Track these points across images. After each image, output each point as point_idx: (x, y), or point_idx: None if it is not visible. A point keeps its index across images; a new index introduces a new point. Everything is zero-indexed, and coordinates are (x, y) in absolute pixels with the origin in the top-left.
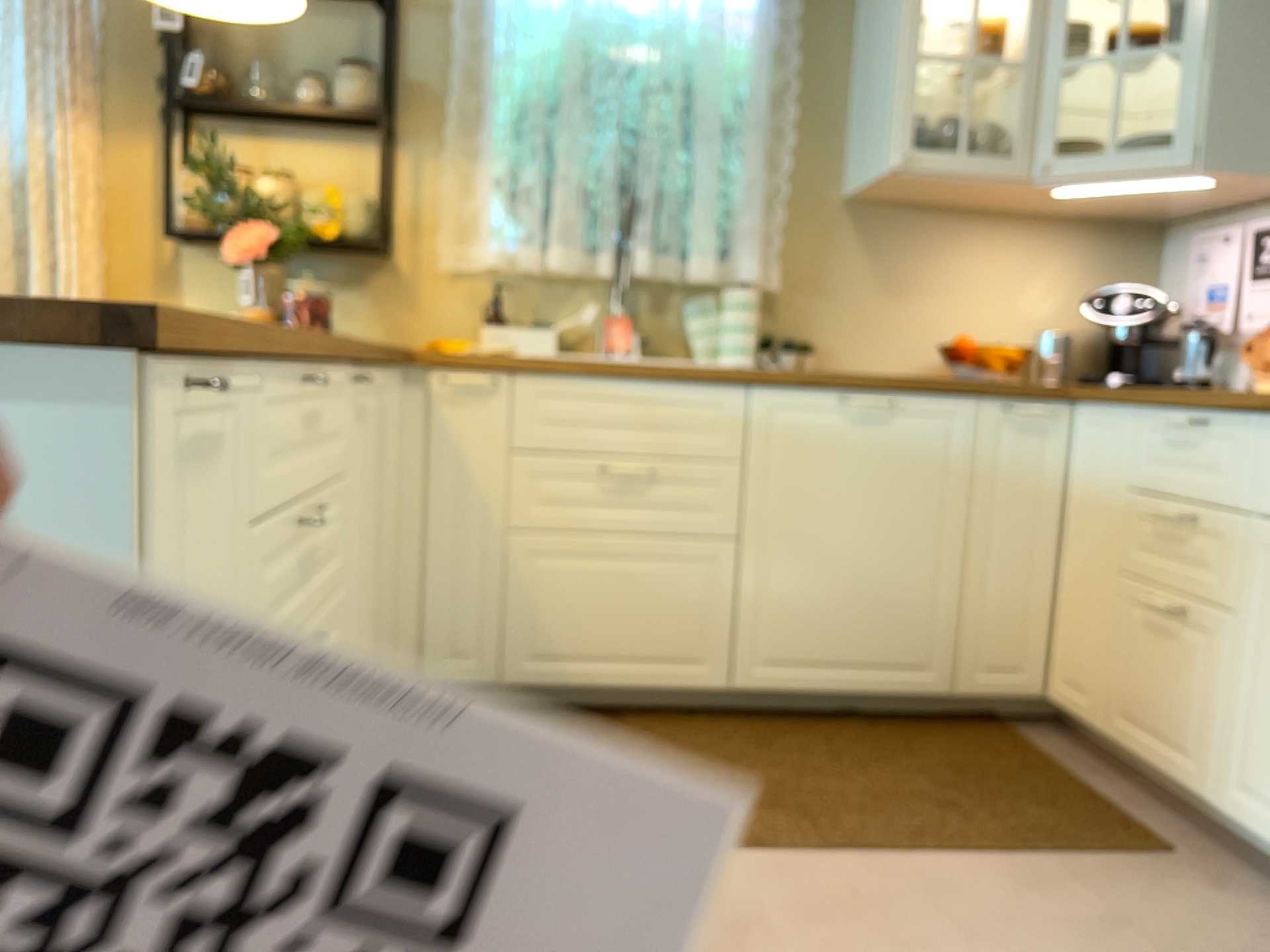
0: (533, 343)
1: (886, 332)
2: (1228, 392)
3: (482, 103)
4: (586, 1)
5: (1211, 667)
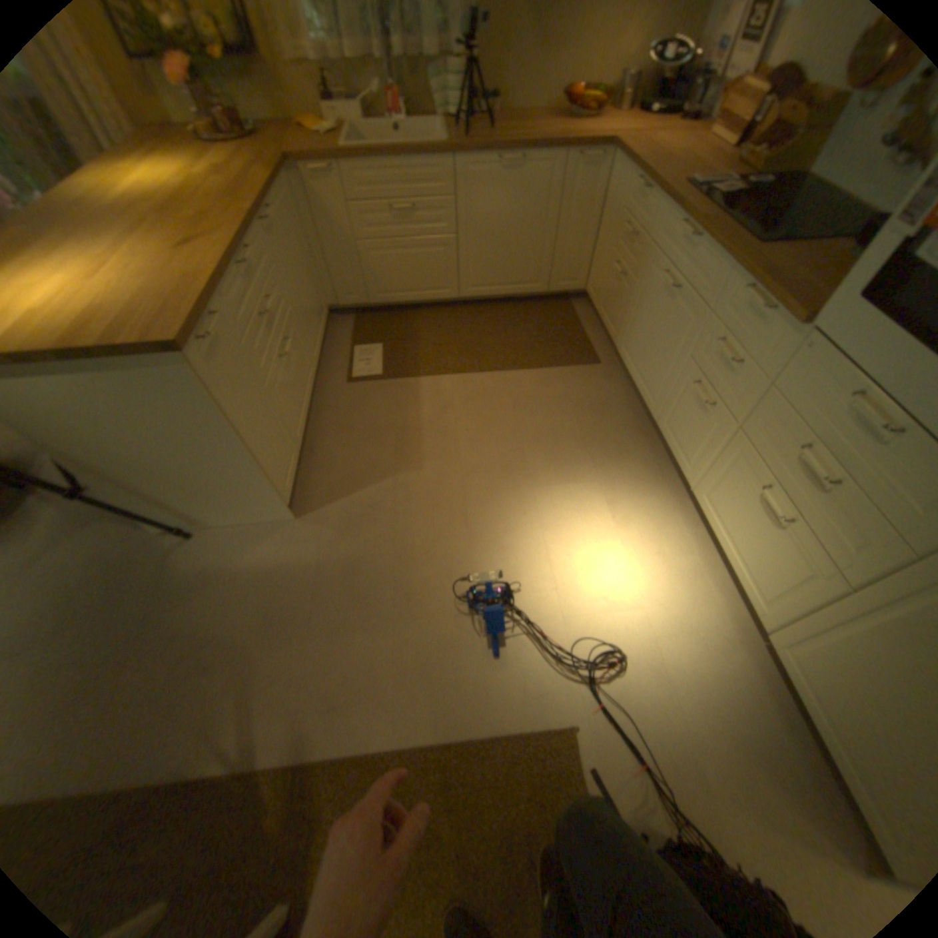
0: (349, 114)
1: (538, 77)
2: (665, 165)
3: None
4: None
5: (626, 298)
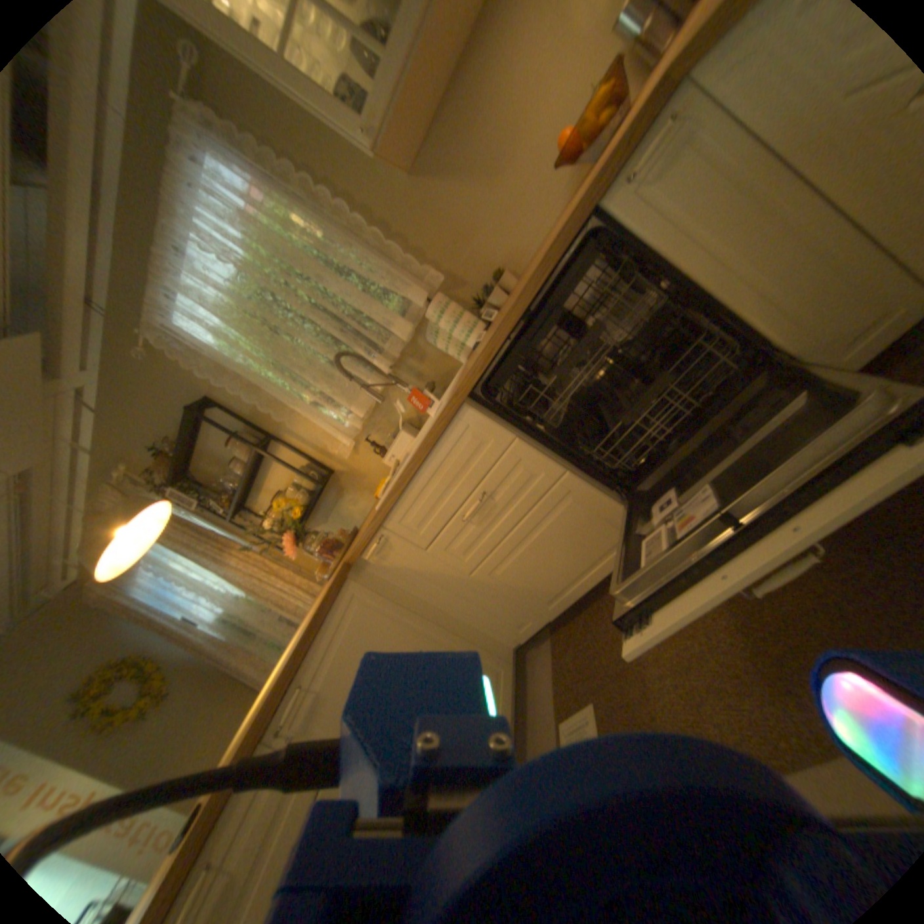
0: (401, 443)
1: (523, 196)
2: None
3: (266, 387)
4: (217, 298)
5: None
